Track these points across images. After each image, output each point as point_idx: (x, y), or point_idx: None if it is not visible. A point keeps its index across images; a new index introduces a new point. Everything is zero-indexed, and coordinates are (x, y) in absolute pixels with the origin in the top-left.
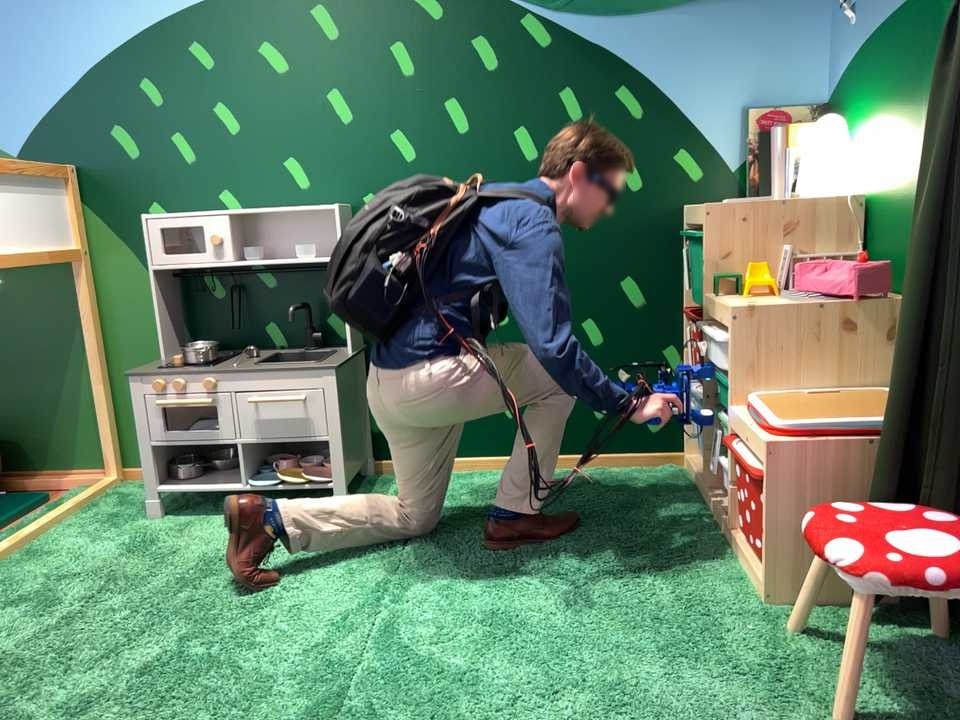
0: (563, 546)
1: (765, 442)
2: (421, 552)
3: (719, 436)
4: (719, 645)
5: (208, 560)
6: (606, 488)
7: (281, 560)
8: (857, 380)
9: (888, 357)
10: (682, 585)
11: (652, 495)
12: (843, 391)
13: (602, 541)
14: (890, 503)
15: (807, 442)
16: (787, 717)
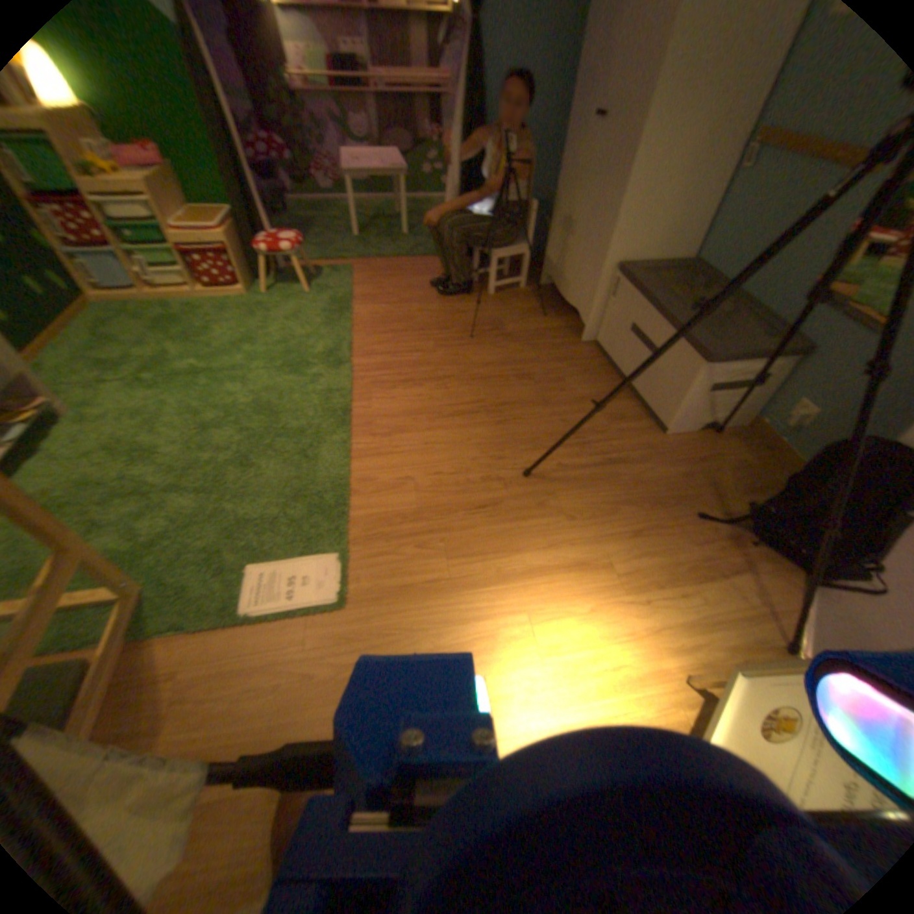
0: (164, 333)
1: (212, 231)
2: (144, 372)
3: (133, 258)
4: (260, 304)
5: (94, 460)
6: (94, 323)
7: (118, 424)
8: (172, 204)
9: (171, 190)
10: (218, 308)
11: (118, 310)
12: (173, 210)
13: (164, 324)
14: (250, 235)
15: (219, 226)
16: (297, 298)
